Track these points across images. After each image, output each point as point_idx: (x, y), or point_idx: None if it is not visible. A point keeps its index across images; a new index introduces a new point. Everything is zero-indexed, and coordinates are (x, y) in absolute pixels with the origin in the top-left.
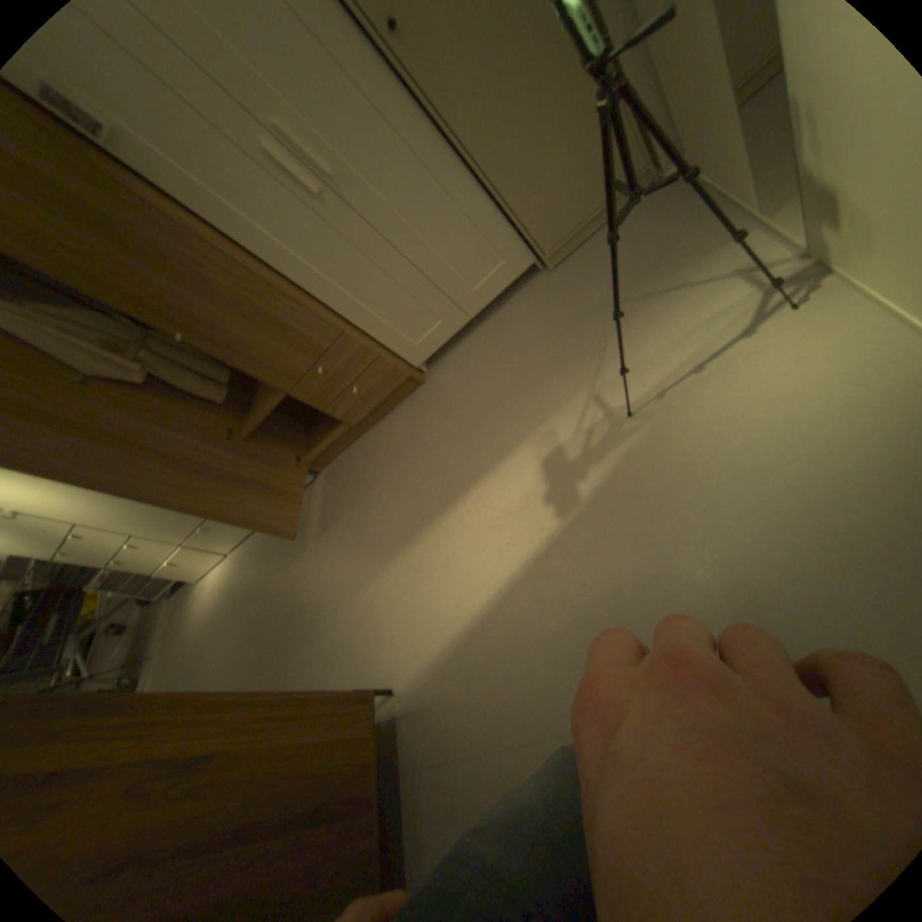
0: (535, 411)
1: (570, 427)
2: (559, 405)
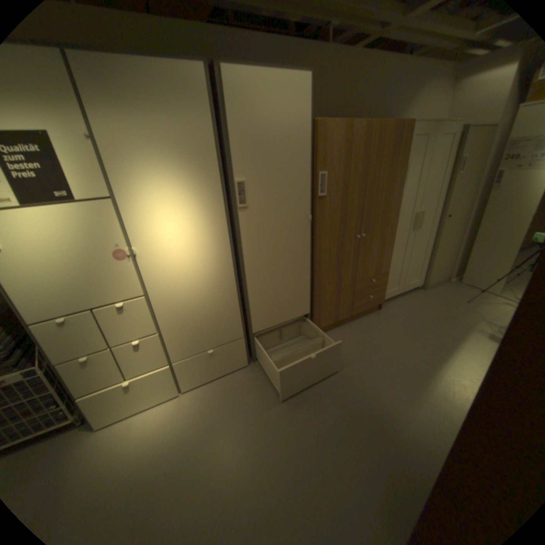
0: (467, 325)
1: (489, 330)
2: (476, 325)
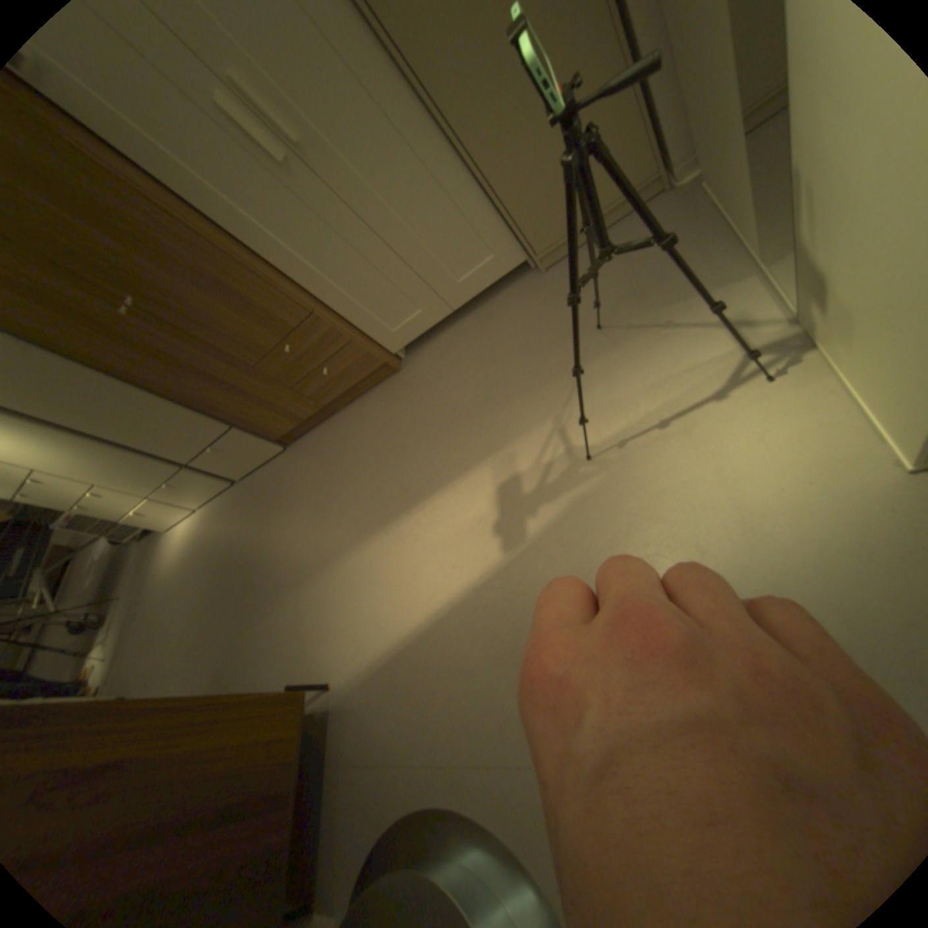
0: (501, 431)
1: (531, 456)
2: (524, 430)
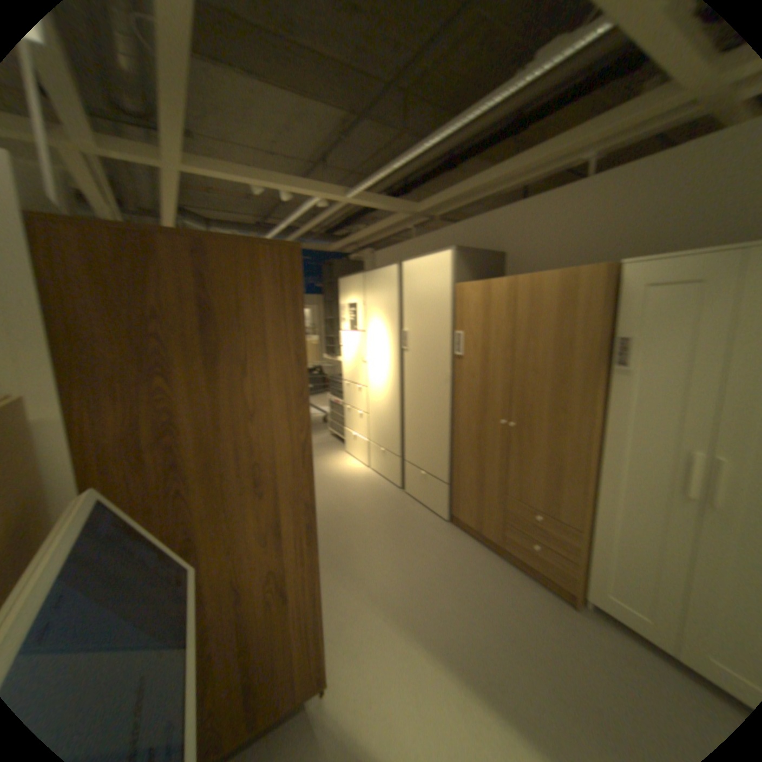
0: None
1: None
2: None
